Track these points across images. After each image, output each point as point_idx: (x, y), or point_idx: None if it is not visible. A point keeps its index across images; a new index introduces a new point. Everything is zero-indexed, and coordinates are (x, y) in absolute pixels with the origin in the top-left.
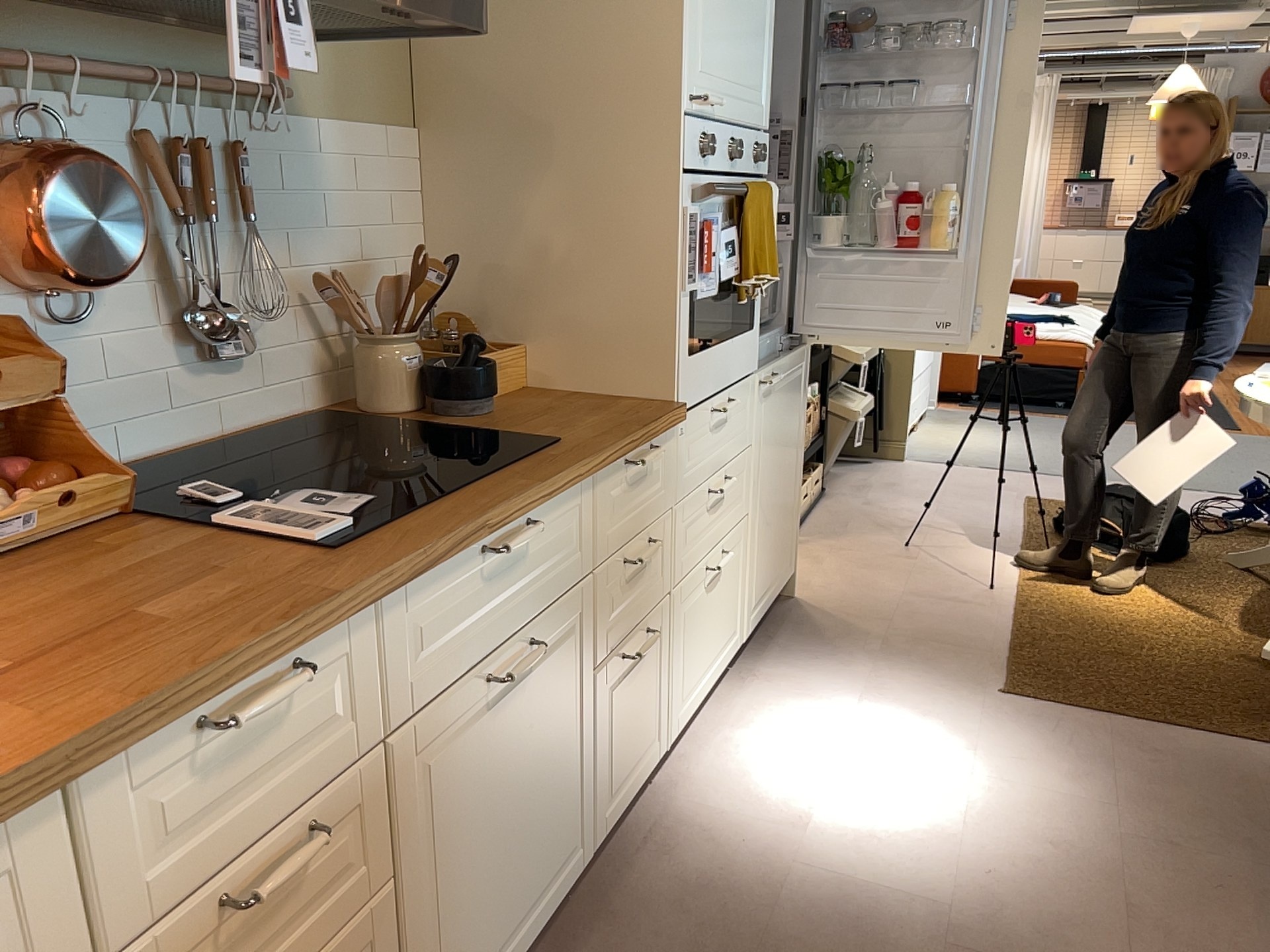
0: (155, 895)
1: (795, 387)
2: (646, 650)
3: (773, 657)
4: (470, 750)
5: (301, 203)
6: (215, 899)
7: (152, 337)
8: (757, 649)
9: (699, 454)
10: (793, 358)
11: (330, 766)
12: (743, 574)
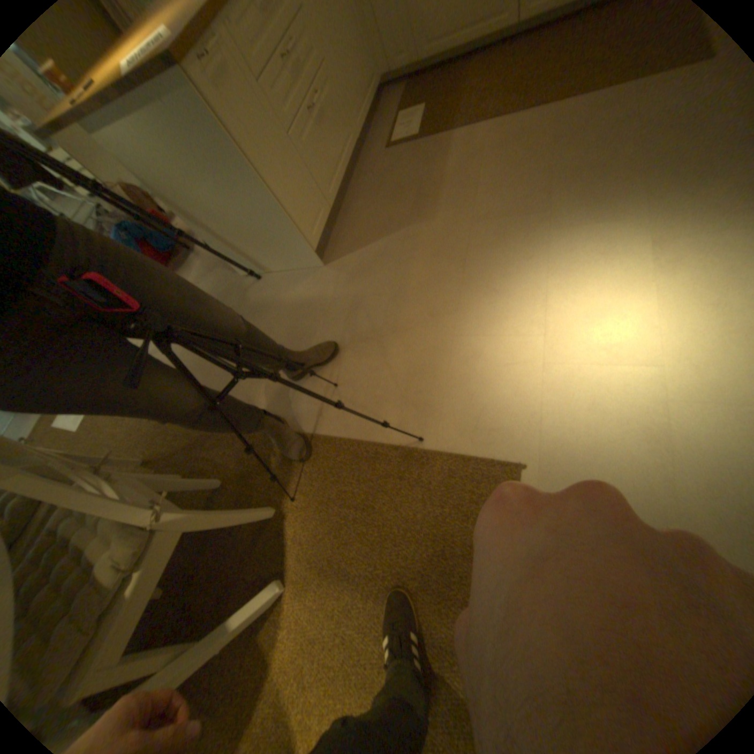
0: None
1: None
2: None
3: None
4: None
5: None
6: None
7: None
8: None
9: None
10: None
11: None
12: None
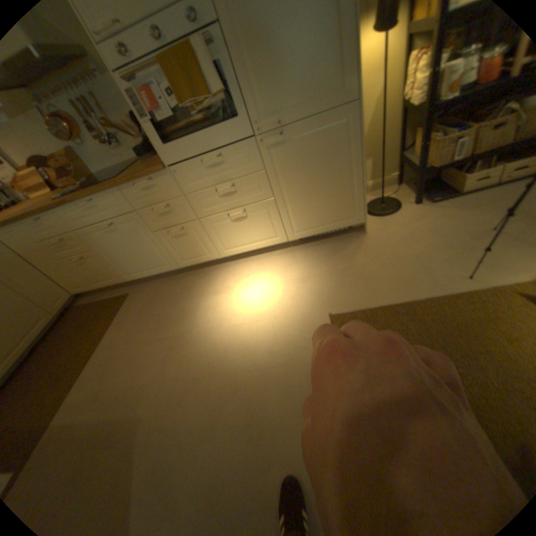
0: (38, 239)
1: (329, 133)
2: (186, 232)
3: (307, 250)
4: (103, 238)
5: (115, 100)
6: (49, 242)
7: (98, 144)
8: (311, 245)
9: (197, 178)
10: (318, 116)
11: (61, 232)
12: (276, 218)
